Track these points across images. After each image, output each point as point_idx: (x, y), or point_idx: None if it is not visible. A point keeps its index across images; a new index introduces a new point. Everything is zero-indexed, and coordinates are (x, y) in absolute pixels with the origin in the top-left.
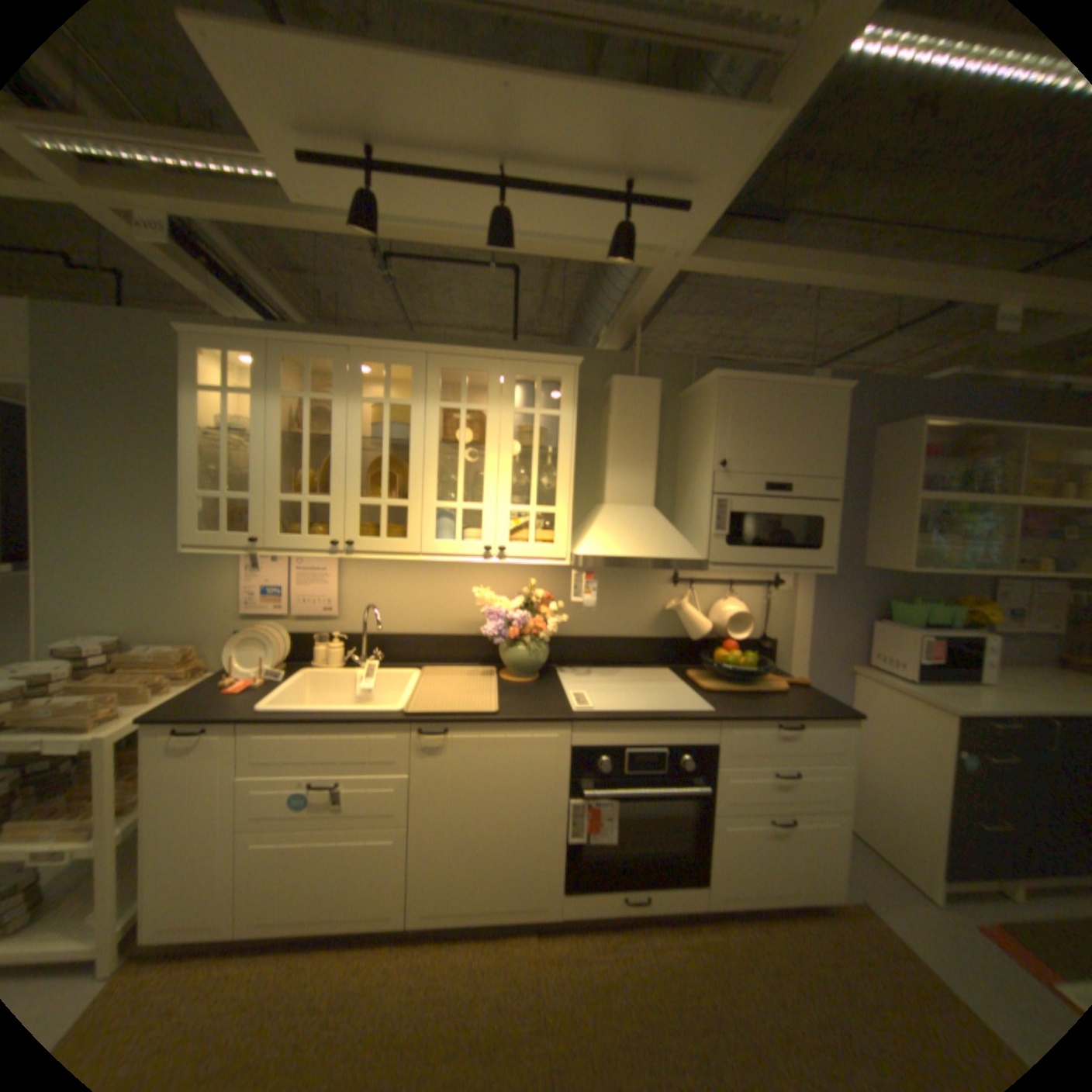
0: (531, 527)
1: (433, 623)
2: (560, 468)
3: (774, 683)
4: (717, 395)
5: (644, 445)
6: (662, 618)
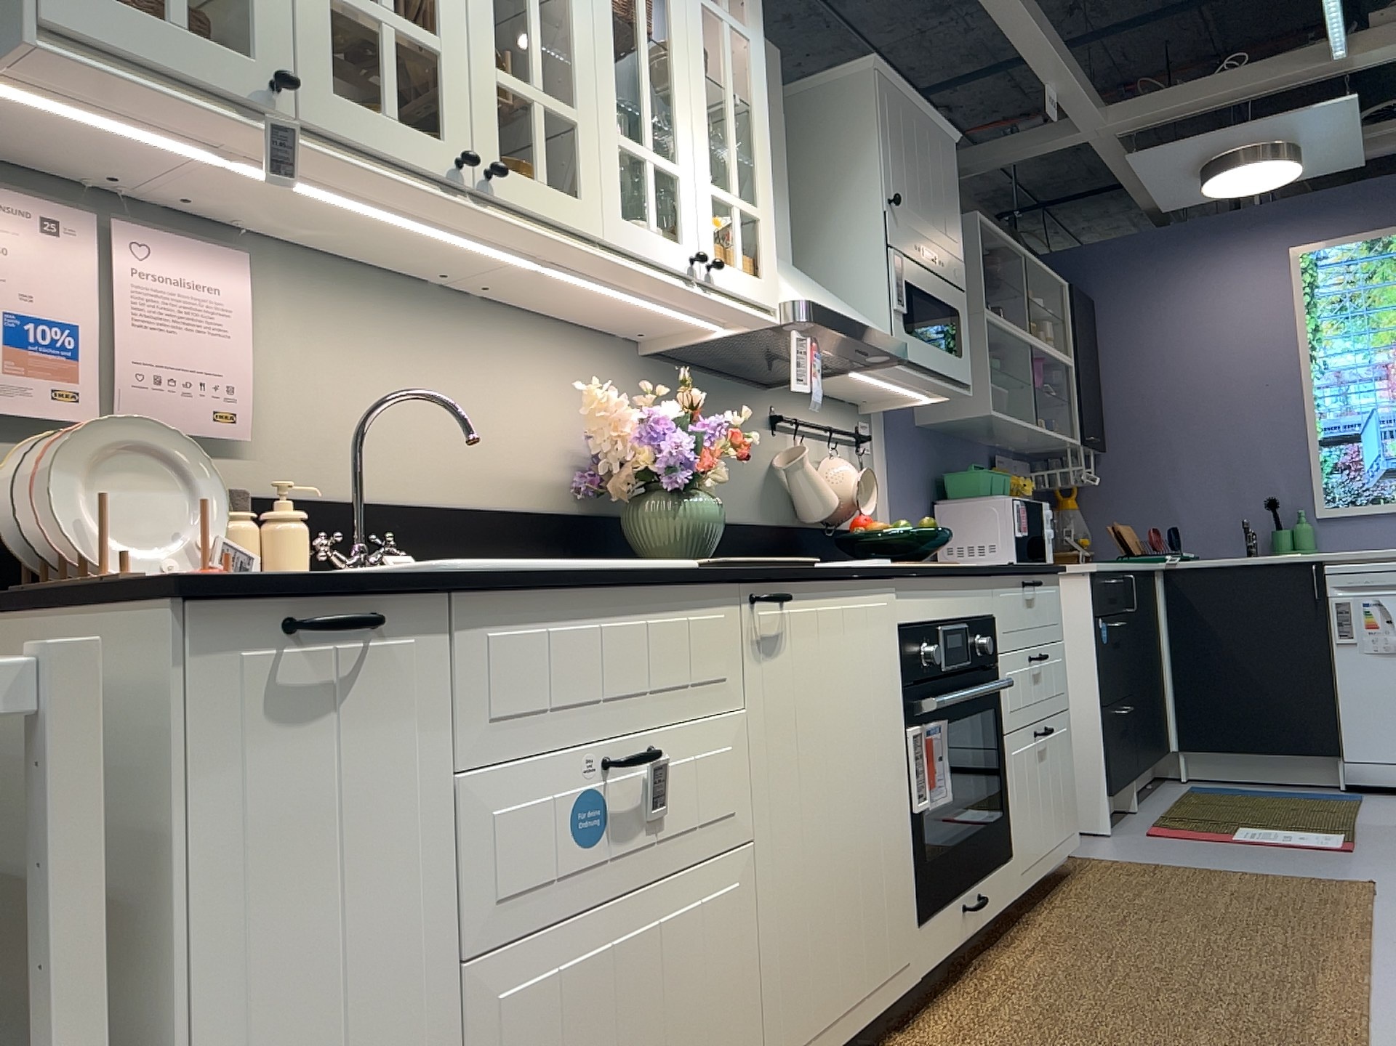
0: (739, 236)
1: (461, 481)
2: (759, 137)
3: None
4: (876, 96)
5: (779, 155)
6: (770, 489)
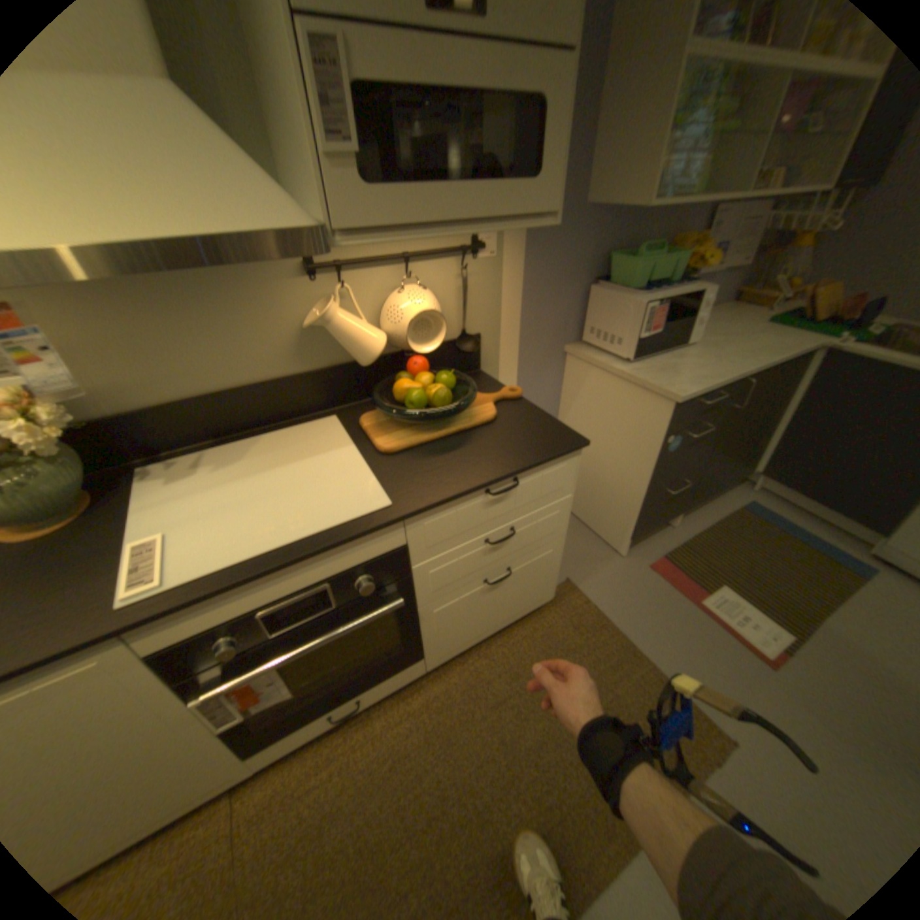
0: None
1: None
2: None
3: (479, 402)
4: None
5: None
6: (306, 339)
